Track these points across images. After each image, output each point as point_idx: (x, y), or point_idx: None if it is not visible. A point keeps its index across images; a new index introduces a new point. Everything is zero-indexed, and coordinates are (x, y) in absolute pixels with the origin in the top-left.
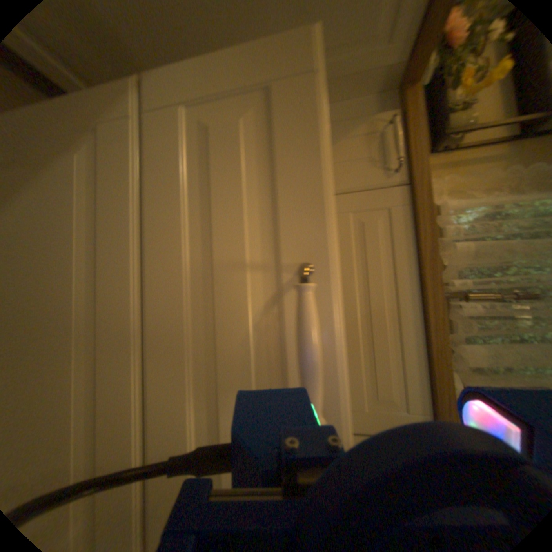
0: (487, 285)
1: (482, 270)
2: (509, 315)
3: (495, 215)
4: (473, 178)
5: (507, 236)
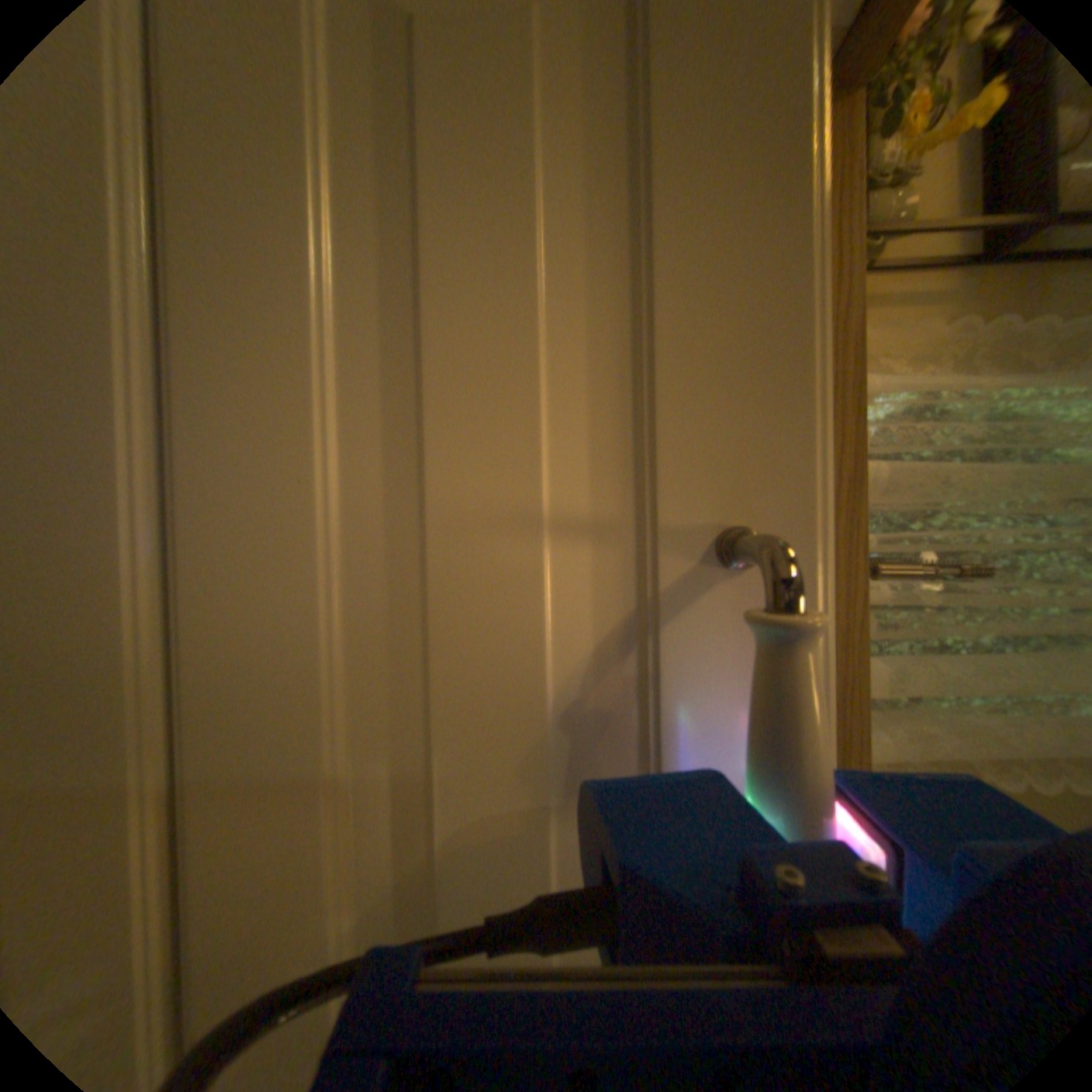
0: (898, 547)
1: (892, 516)
2: (931, 603)
3: (924, 411)
4: (890, 335)
5: (941, 454)
